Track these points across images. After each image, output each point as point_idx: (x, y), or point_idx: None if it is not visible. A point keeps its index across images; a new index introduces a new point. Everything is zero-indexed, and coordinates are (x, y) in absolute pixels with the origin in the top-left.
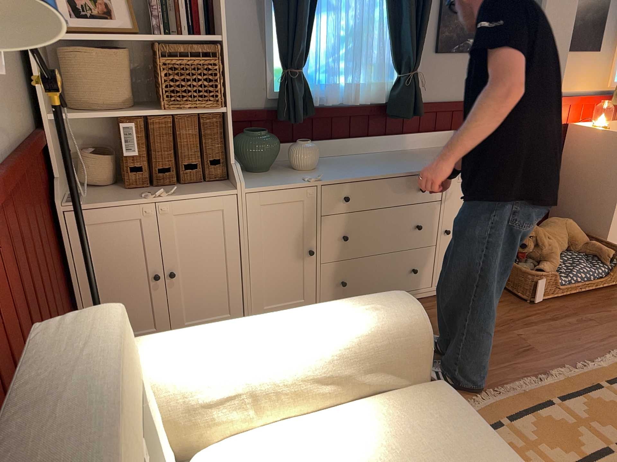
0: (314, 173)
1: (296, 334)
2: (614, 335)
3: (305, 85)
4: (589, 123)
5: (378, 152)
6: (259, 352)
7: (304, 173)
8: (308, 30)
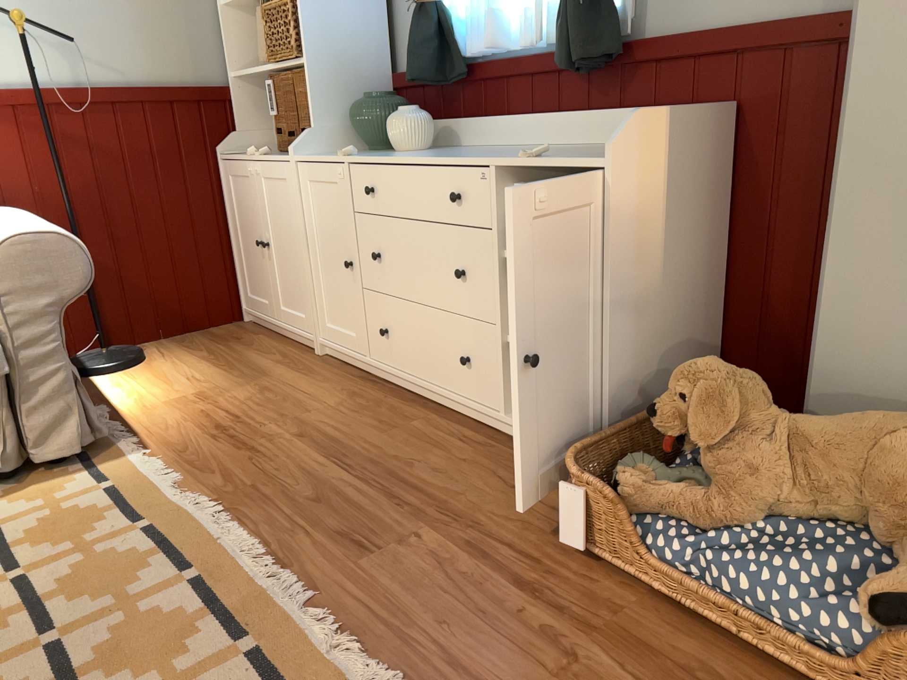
0: (391, 153)
1: None
2: None
3: (441, 24)
4: None
5: (560, 145)
6: None
7: (381, 153)
8: None
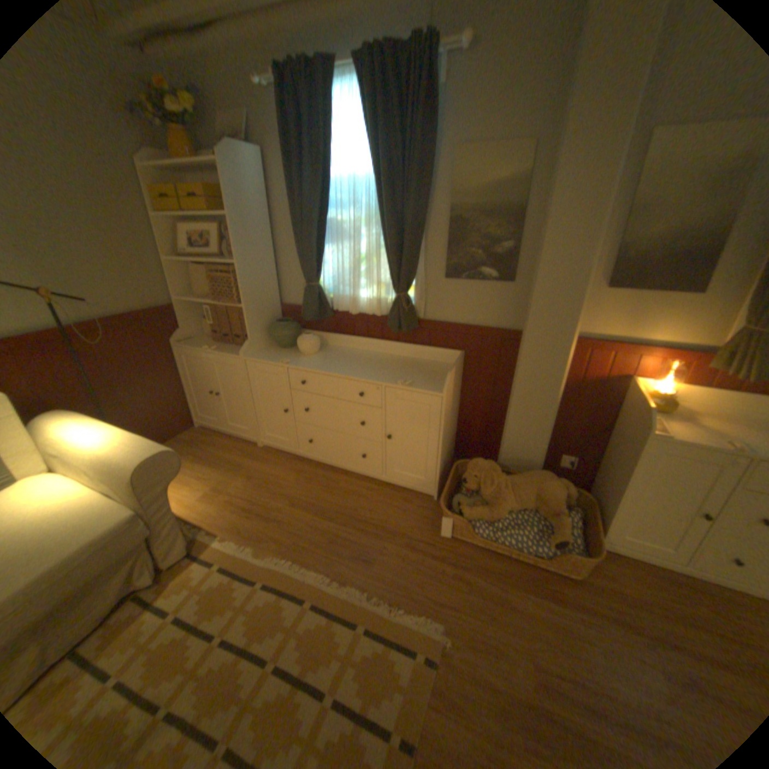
0: (304, 358)
1: (90, 443)
2: (459, 611)
3: (321, 294)
4: (664, 384)
5: (386, 355)
6: (72, 443)
7: (297, 357)
8: (318, 255)
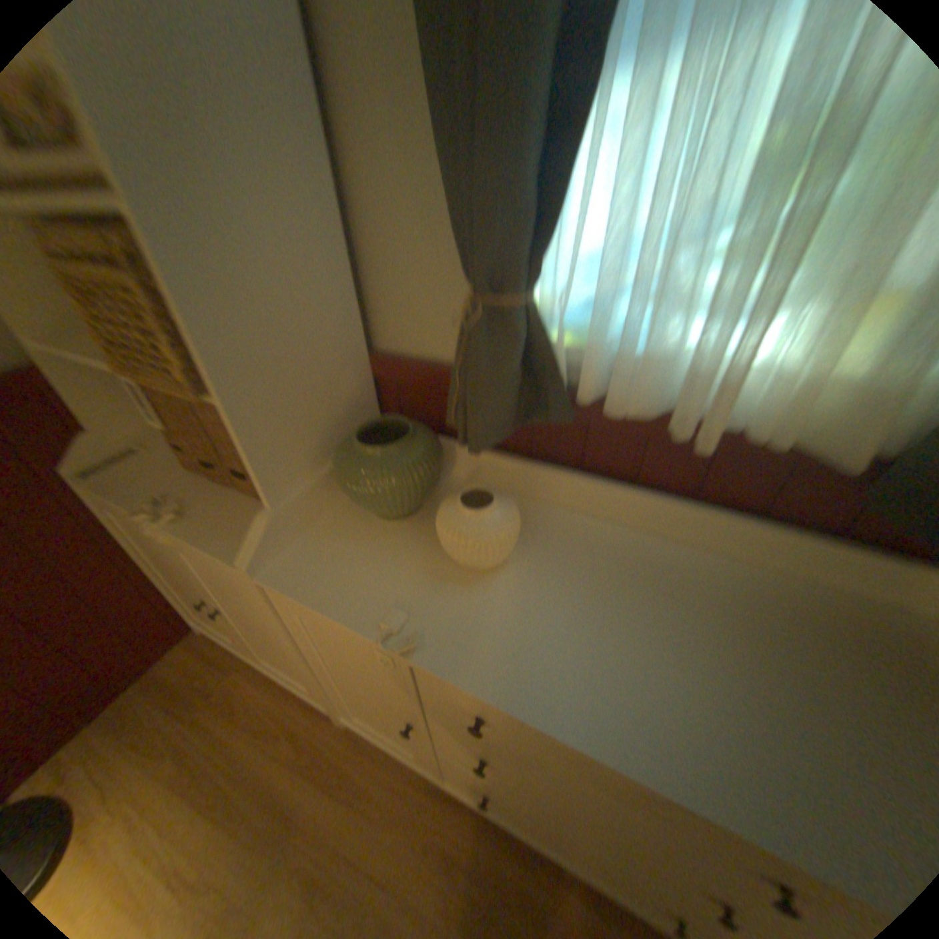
0: (468, 587)
1: None
2: None
3: (542, 337)
4: None
5: (779, 572)
6: None
7: (443, 578)
8: (561, 125)
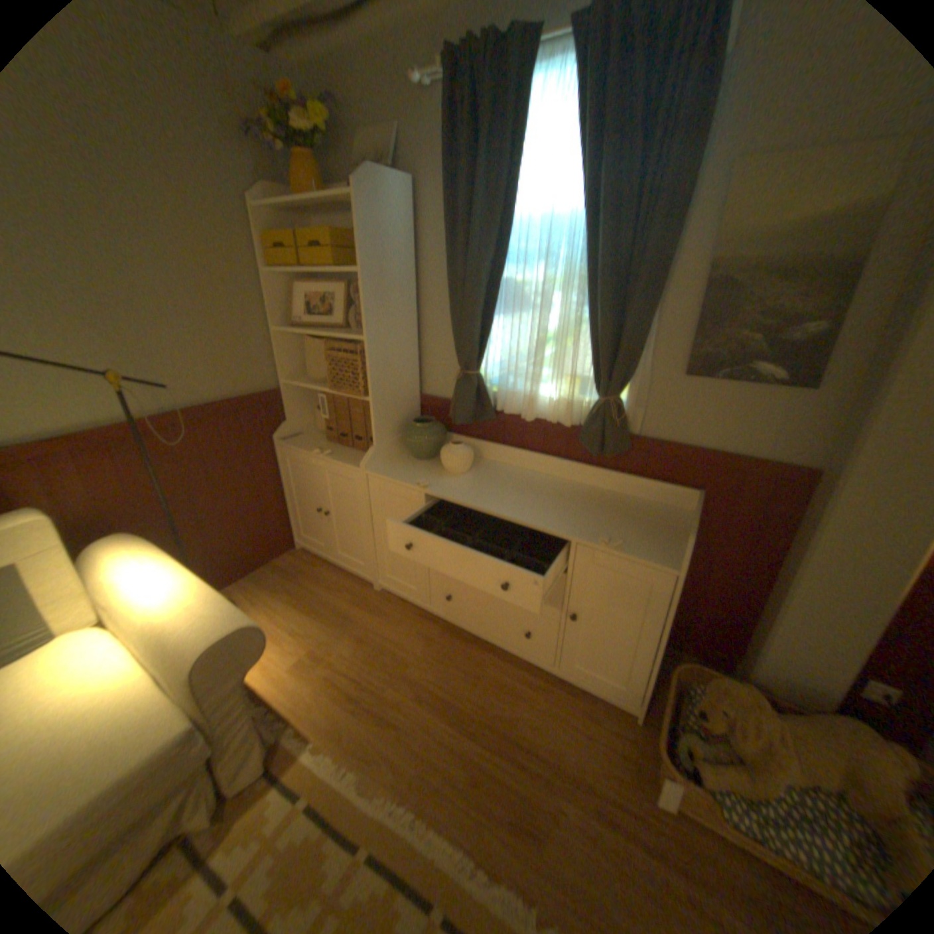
0: (449, 477)
1: (148, 598)
2: None
3: (481, 386)
4: None
5: (571, 481)
6: (127, 593)
7: (440, 475)
8: (483, 331)
